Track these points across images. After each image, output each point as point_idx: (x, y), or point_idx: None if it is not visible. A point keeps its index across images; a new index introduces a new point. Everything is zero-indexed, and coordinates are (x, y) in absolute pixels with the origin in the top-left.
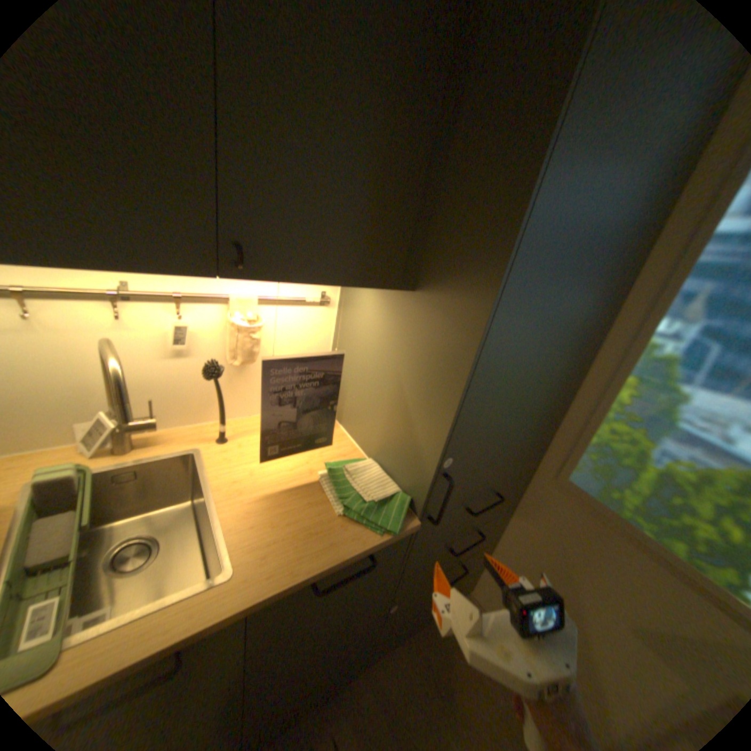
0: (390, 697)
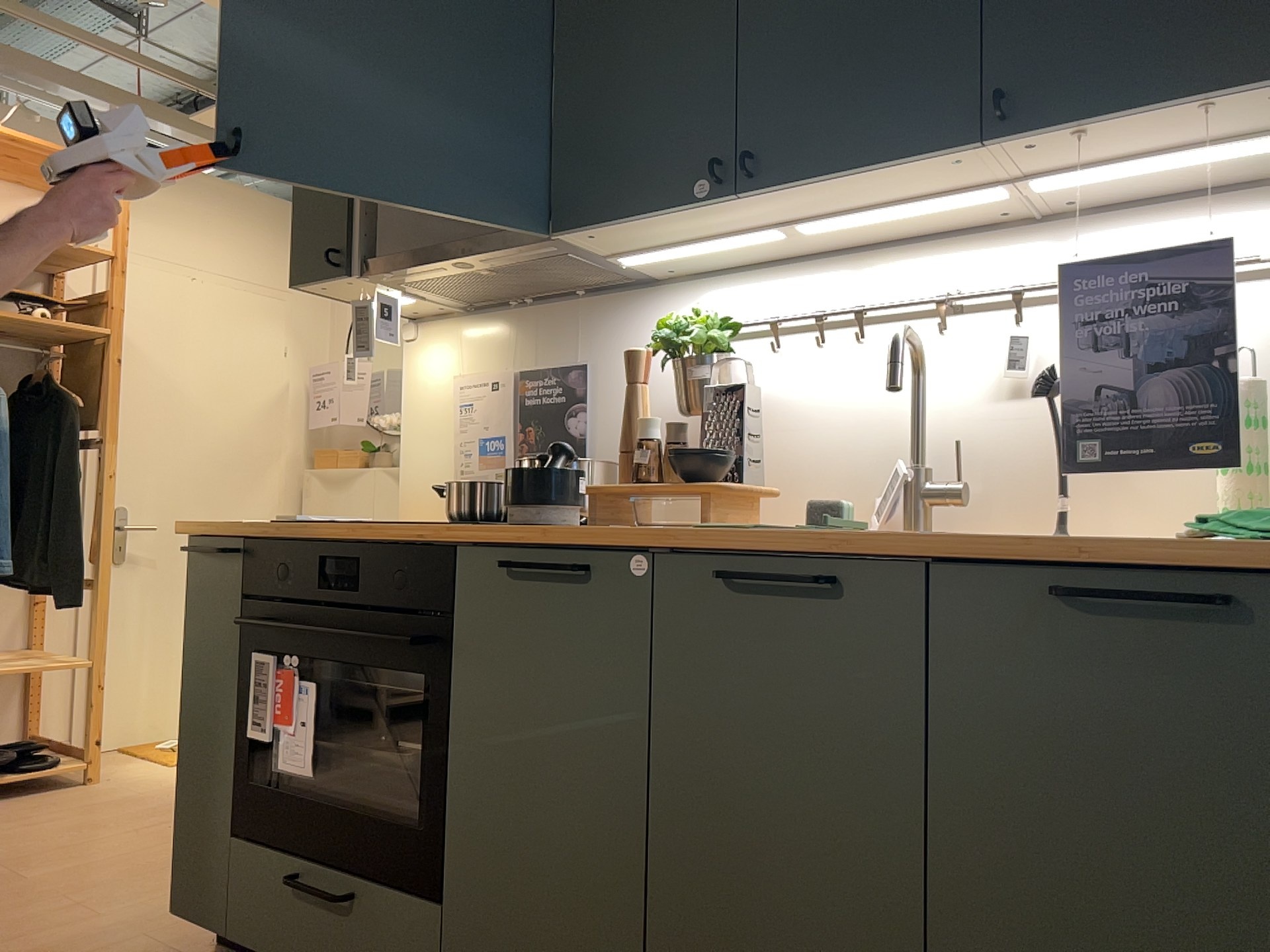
0: None
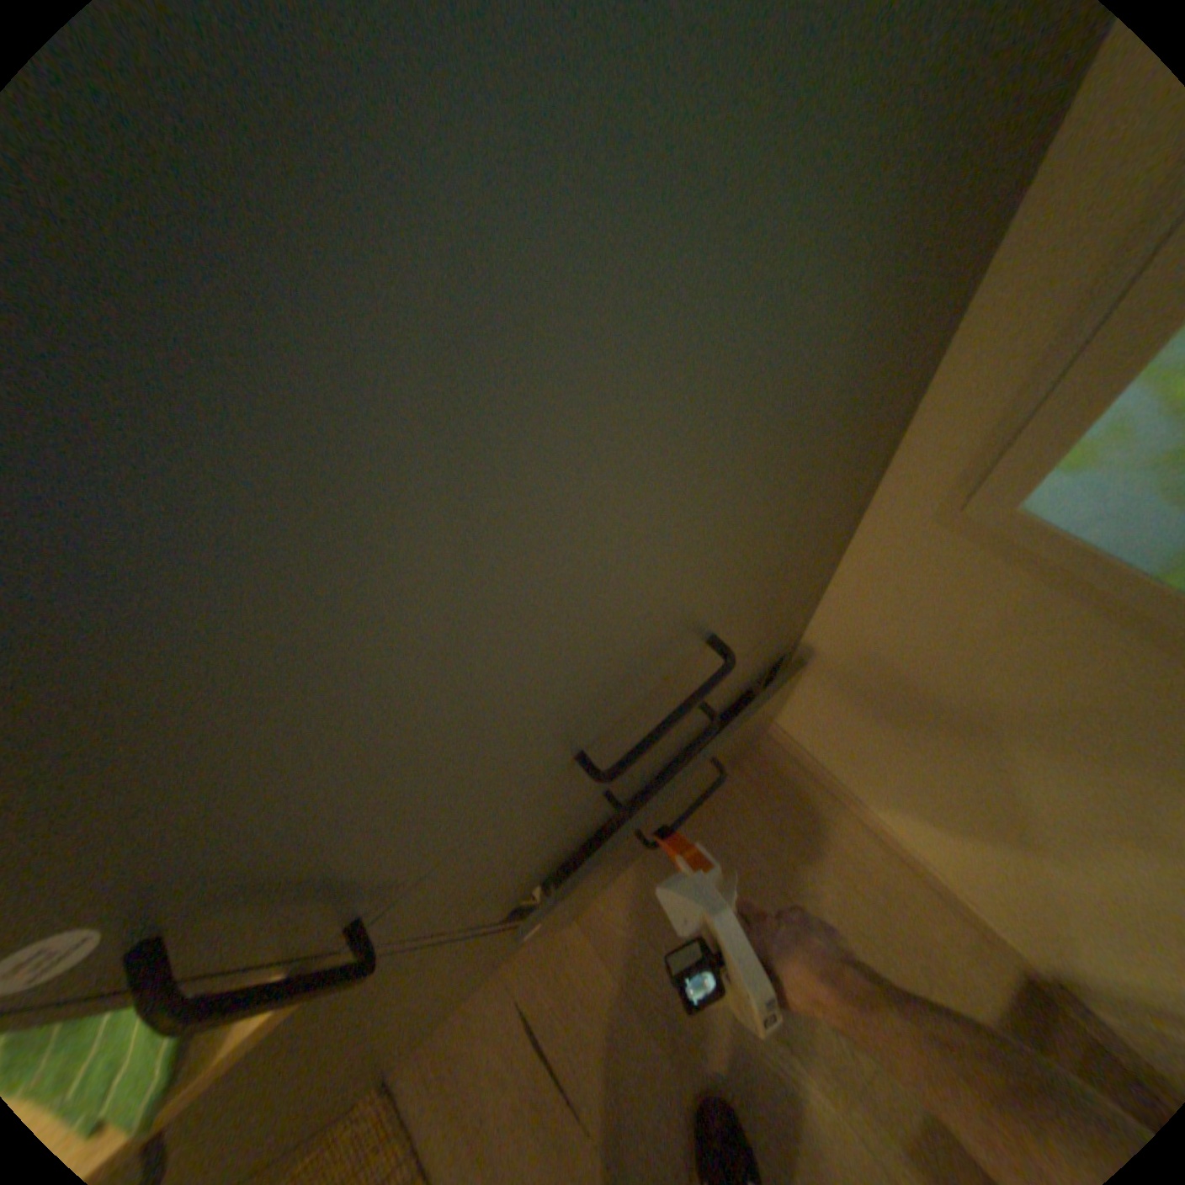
0: (612, 930)
